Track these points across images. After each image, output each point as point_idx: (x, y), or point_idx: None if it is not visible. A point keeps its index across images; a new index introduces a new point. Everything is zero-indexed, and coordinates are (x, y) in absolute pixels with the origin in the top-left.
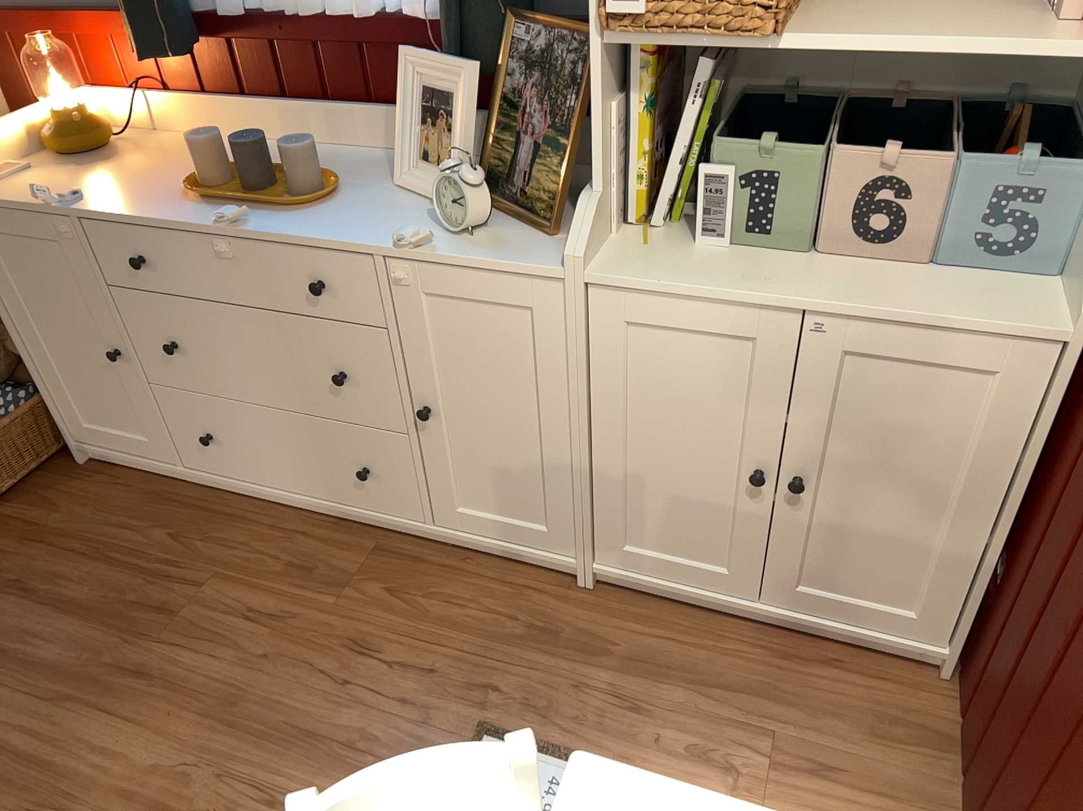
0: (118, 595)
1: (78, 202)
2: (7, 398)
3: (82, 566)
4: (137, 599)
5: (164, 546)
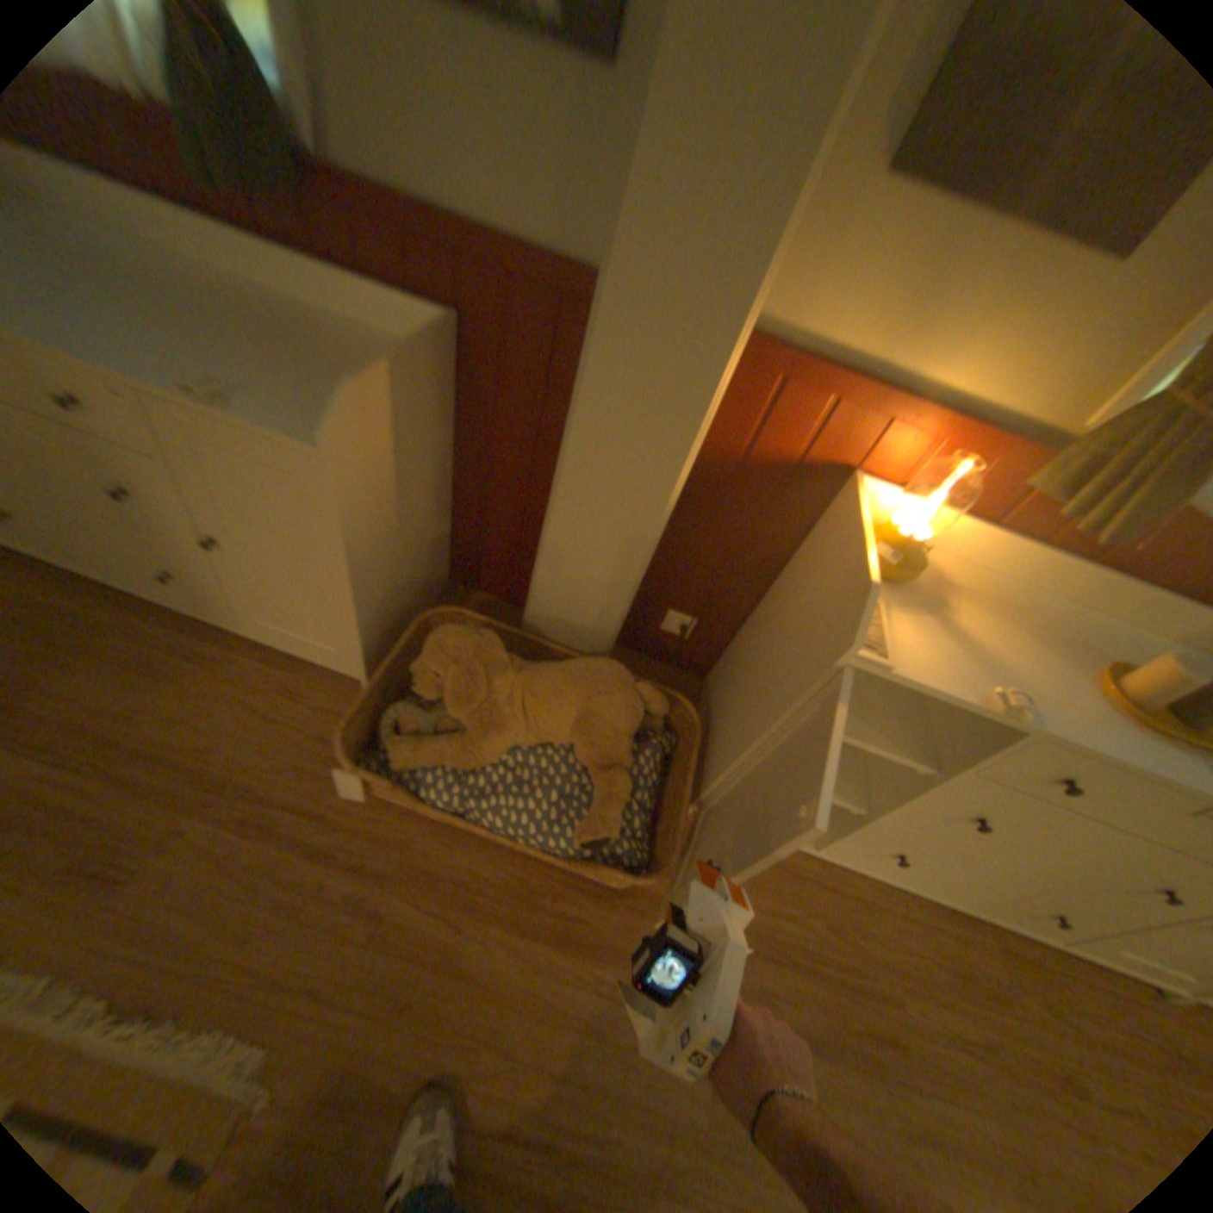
0: (837, 1030)
1: (1036, 712)
2: (641, 767)
3: (774, 983)
4: (858, 1036)
5: (831, 952)
